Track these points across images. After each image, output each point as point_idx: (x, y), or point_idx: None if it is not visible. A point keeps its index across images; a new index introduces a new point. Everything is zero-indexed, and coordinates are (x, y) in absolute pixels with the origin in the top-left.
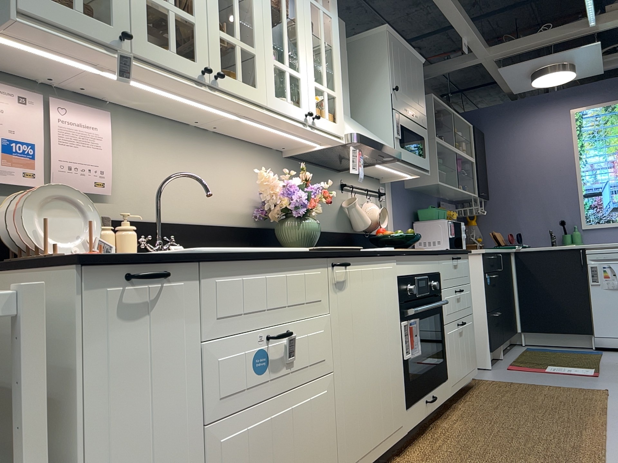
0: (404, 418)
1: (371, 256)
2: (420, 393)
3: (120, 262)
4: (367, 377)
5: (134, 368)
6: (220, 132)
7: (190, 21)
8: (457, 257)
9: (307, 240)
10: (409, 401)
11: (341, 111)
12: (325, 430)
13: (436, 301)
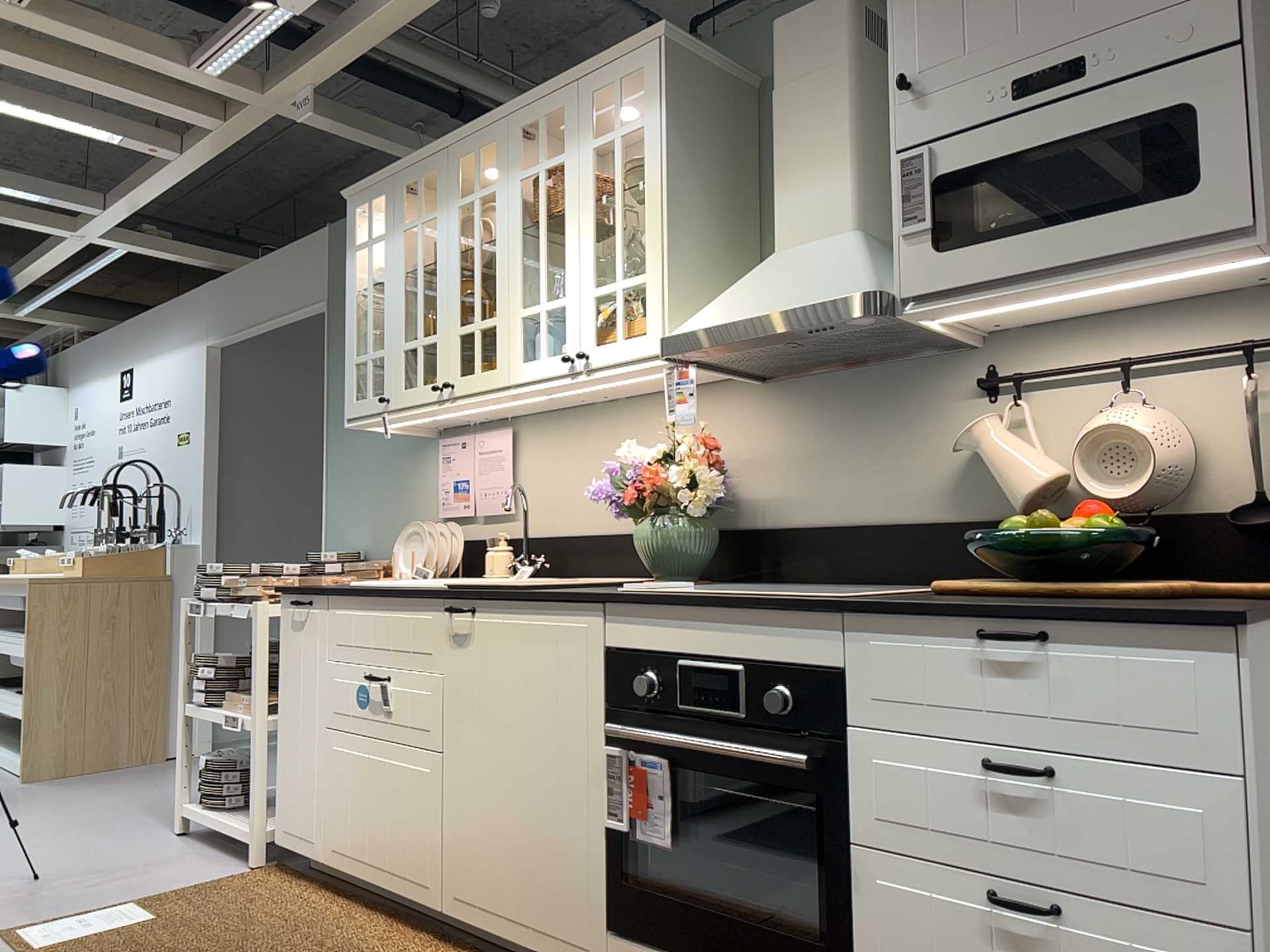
0: (594, 940)
1: (517, 599)
2: (669, 940)
3: (290, 592)
4: (501, 797)
5: (297, 663)
6: (628, 393)
7: (432, 341)
8: (1026, 630)
9: (656, 559)
10: (618, 923)
11: (655, 302)
12: (424, 816)
13: (798, 751)
